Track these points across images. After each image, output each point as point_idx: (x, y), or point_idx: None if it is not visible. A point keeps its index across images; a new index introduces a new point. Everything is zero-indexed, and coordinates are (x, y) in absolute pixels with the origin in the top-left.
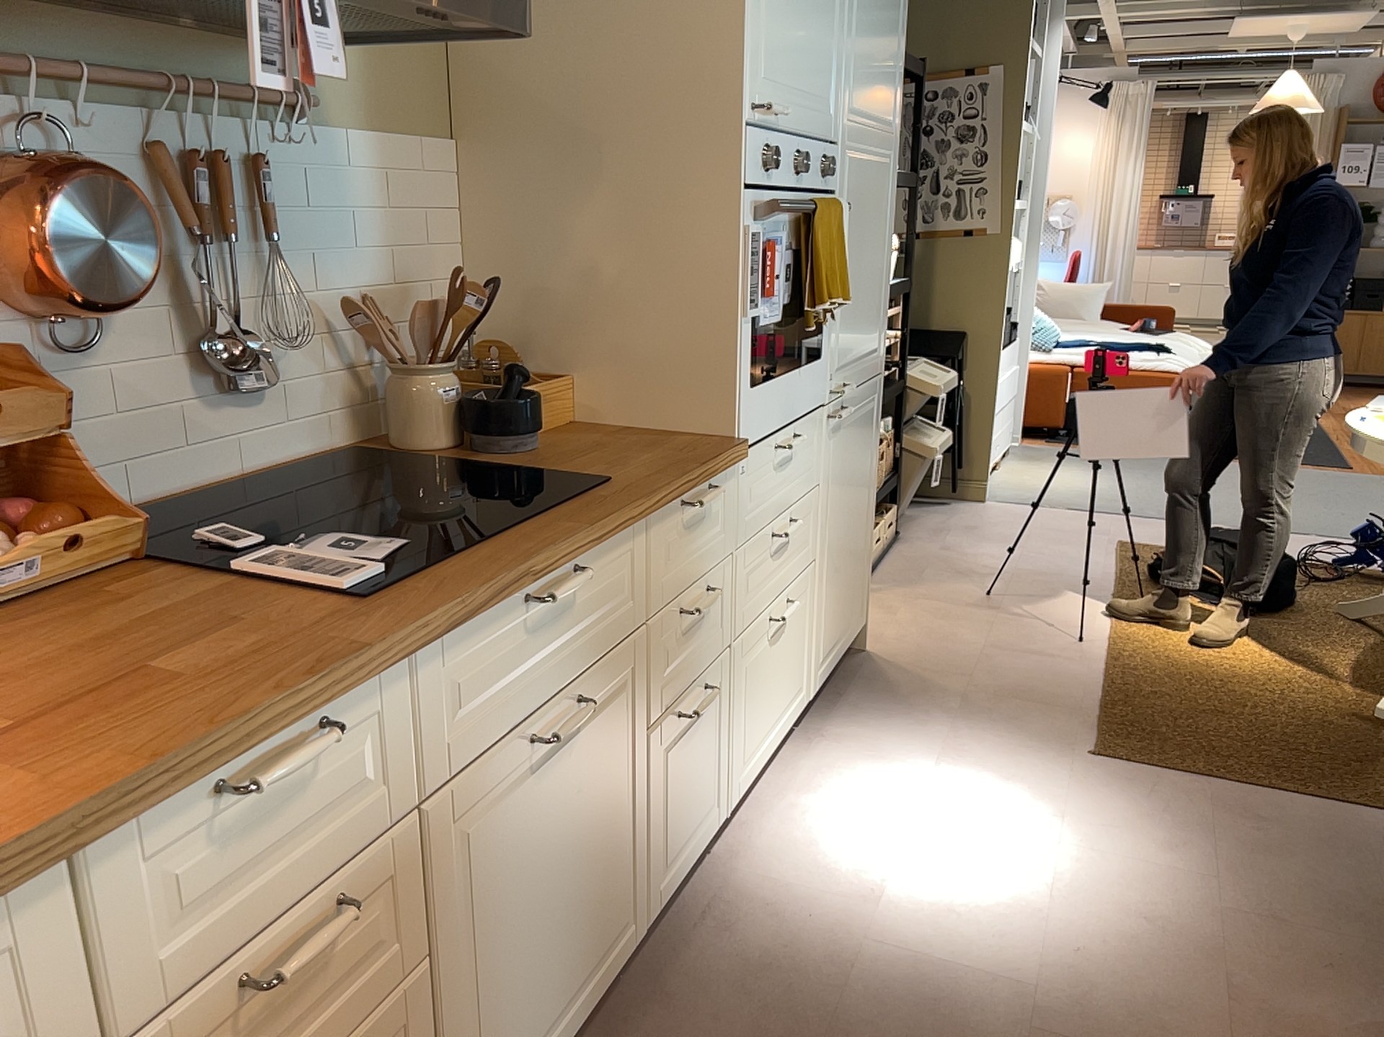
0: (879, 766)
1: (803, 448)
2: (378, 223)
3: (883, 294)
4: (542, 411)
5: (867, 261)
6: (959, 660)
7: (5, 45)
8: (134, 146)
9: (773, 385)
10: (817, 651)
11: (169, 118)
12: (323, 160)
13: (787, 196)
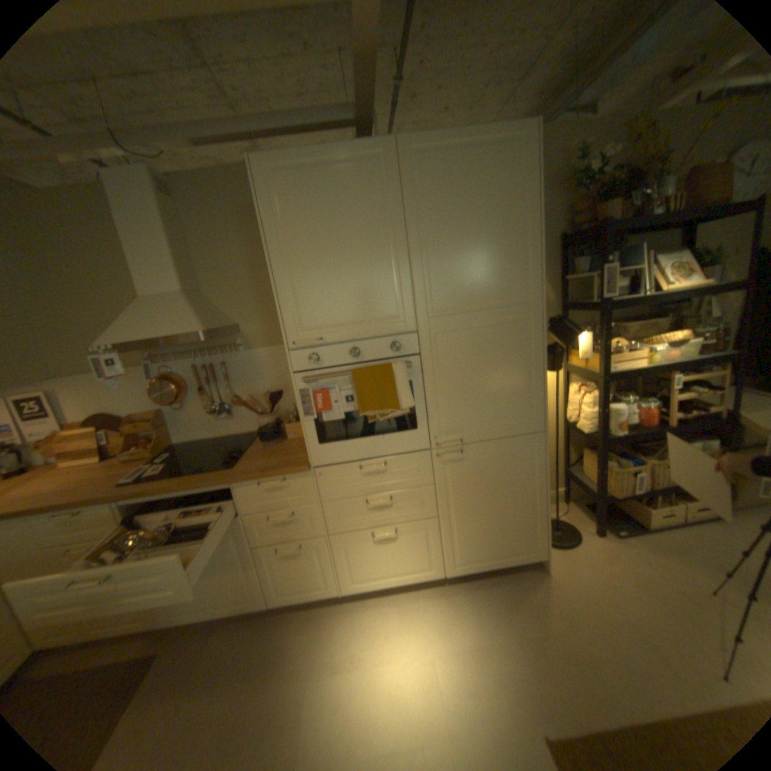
0: (440, 632)
1: (398, 469)
2: (270, 372)
3: (531, 391)
4: (295, 432)
5: (489, 378)
6: (591, 619)
7: (159, 354)
8: (188, 367)
9: (344, 444)
10: (449, 560)
11: (195, 360)
12: (246, 359)
13: (337, 369)
